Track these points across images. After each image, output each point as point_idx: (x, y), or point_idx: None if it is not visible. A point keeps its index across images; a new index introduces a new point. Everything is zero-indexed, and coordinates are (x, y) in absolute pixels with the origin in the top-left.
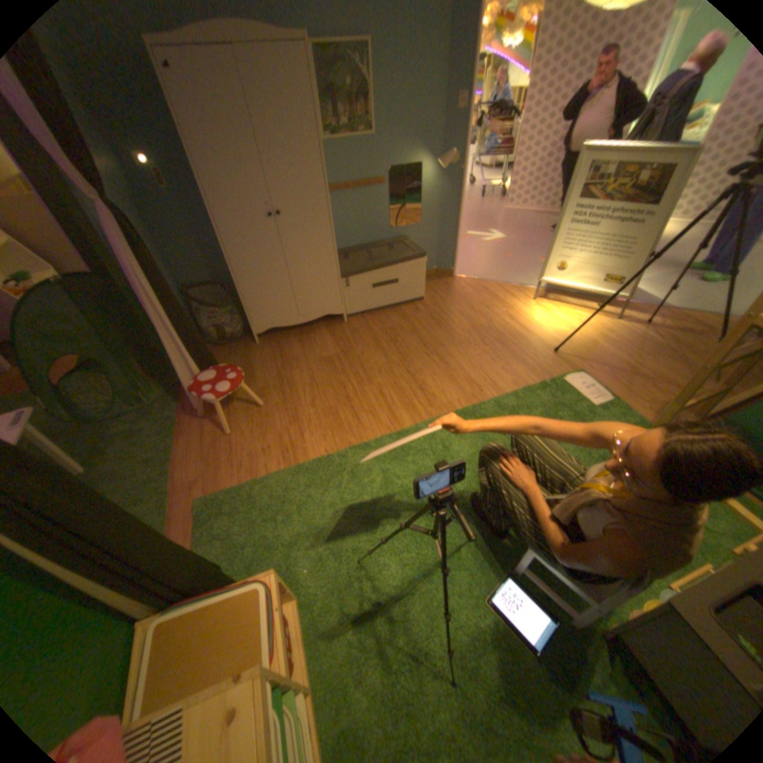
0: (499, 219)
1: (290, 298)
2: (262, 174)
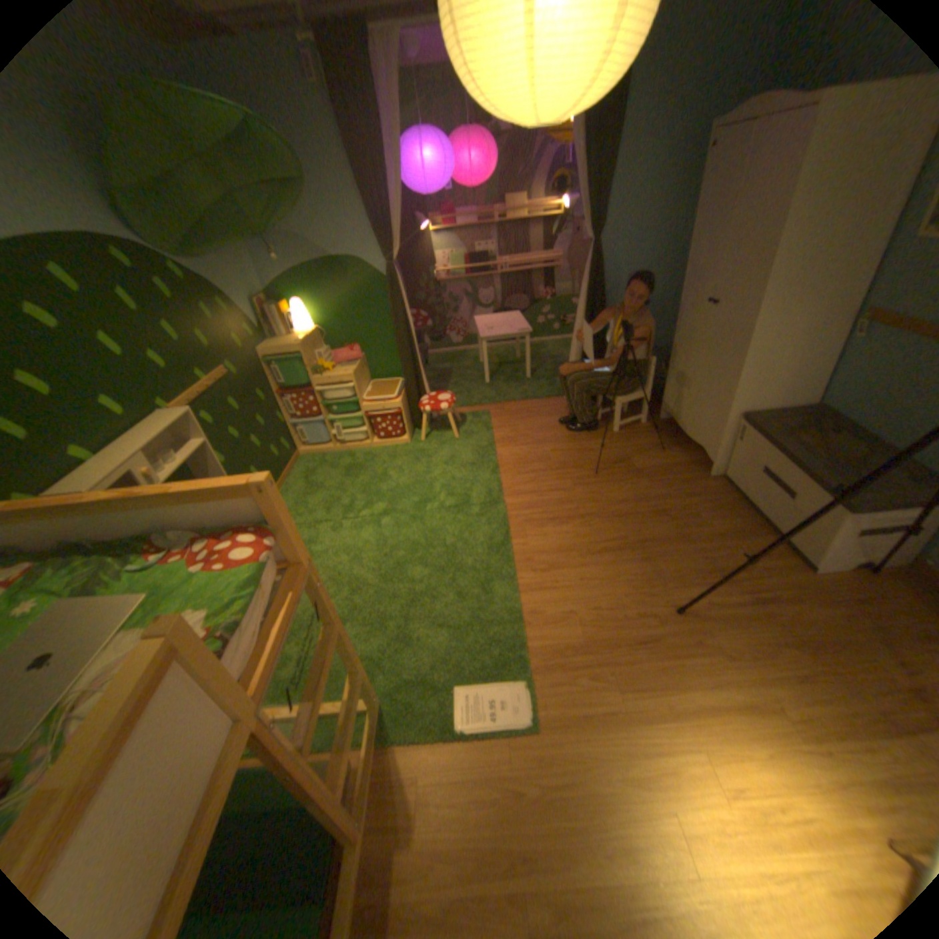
0: None
1: (698, 403)
2: (729, 257)
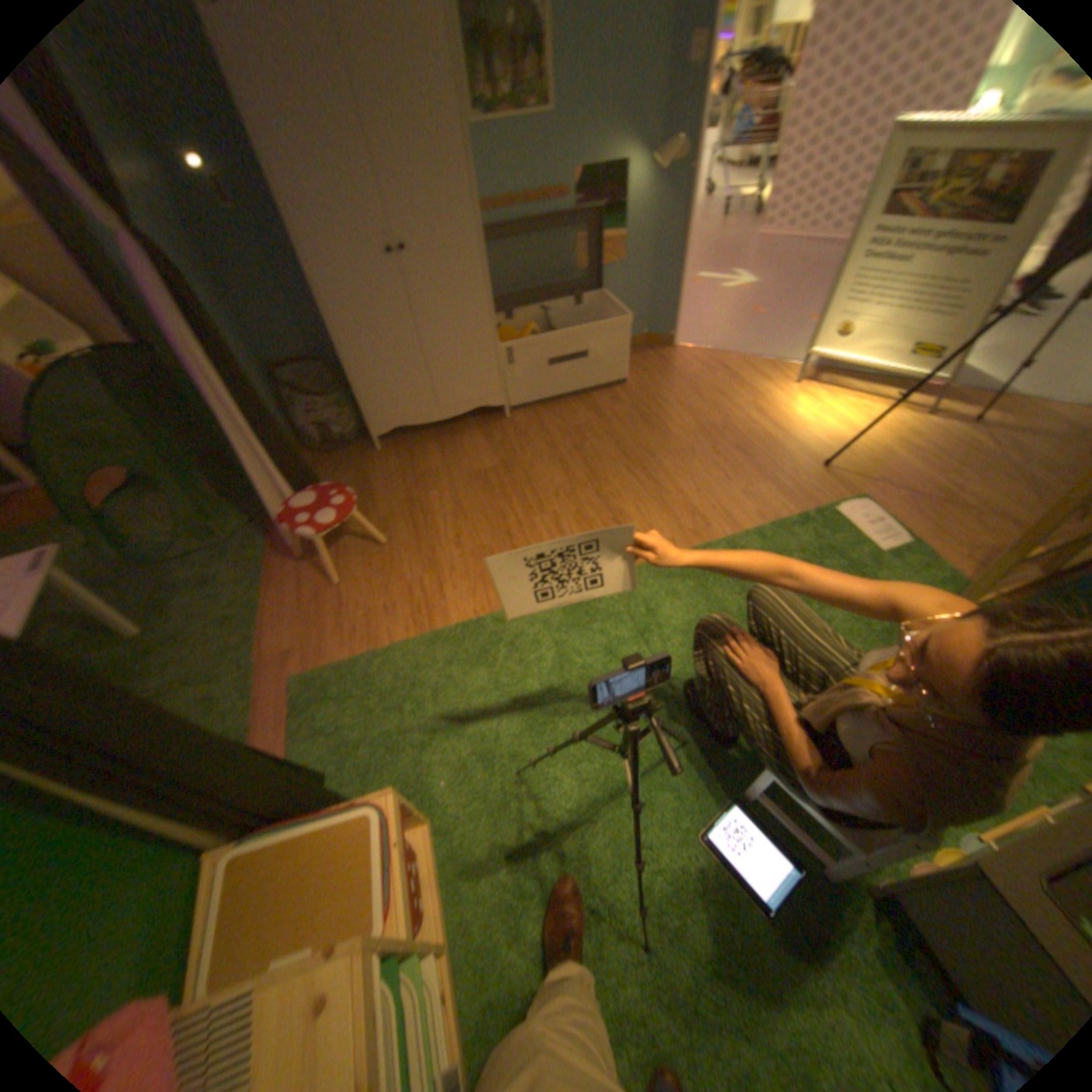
0: (750, 253)
1: (424, 382)
2: (373, 184)
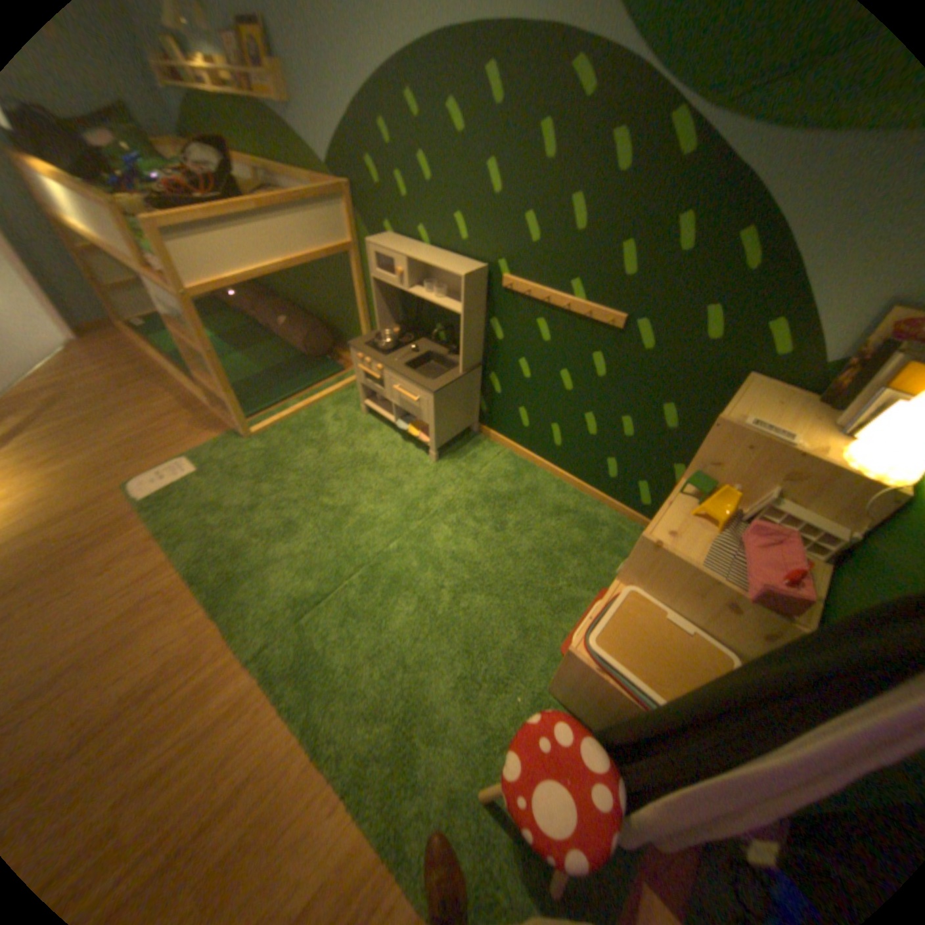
0: None
1: None
2: None
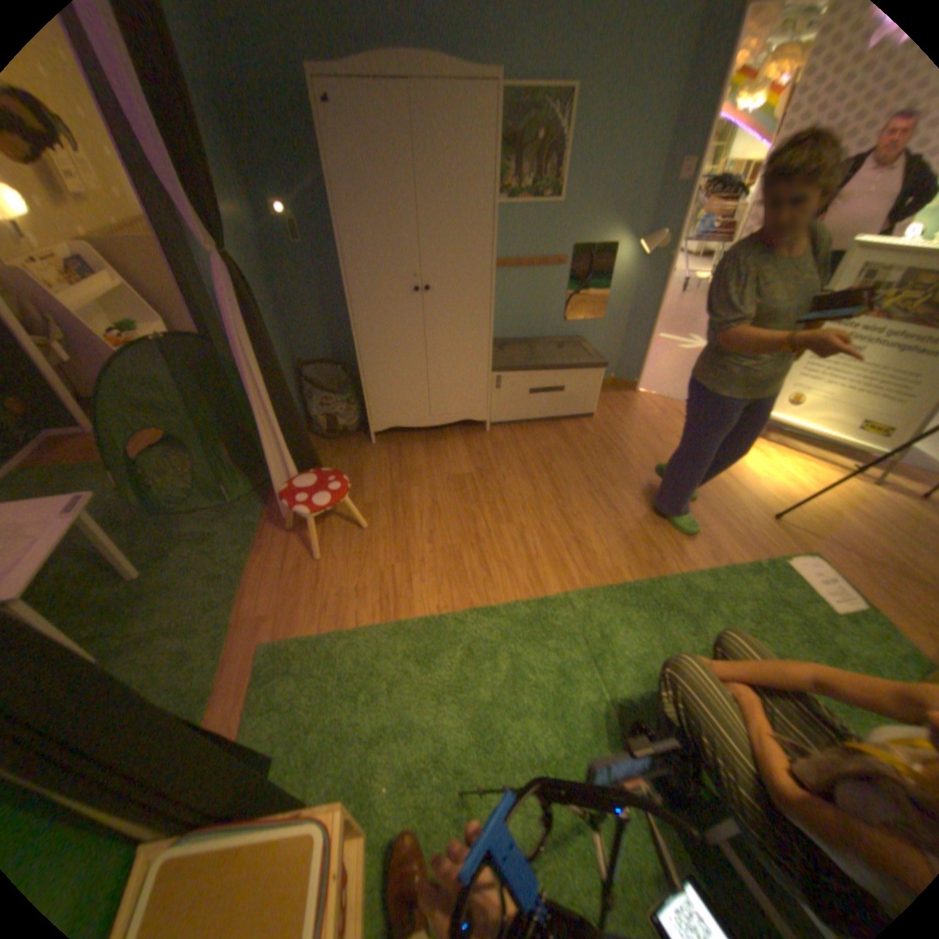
0: (705, 323)
1: (424, 393)
2: (416, 239)
